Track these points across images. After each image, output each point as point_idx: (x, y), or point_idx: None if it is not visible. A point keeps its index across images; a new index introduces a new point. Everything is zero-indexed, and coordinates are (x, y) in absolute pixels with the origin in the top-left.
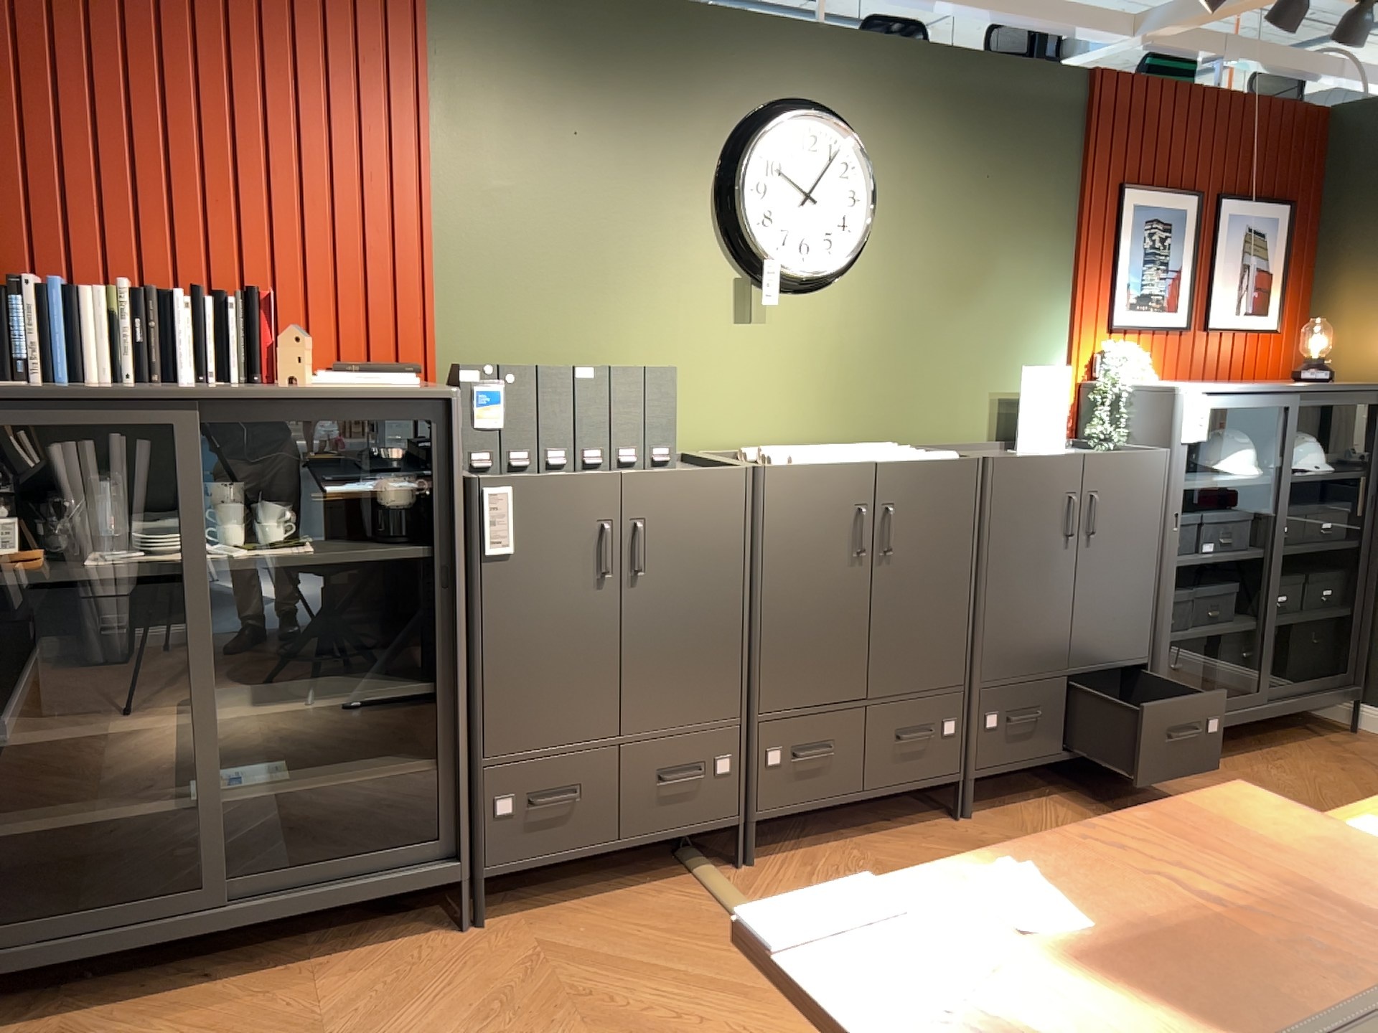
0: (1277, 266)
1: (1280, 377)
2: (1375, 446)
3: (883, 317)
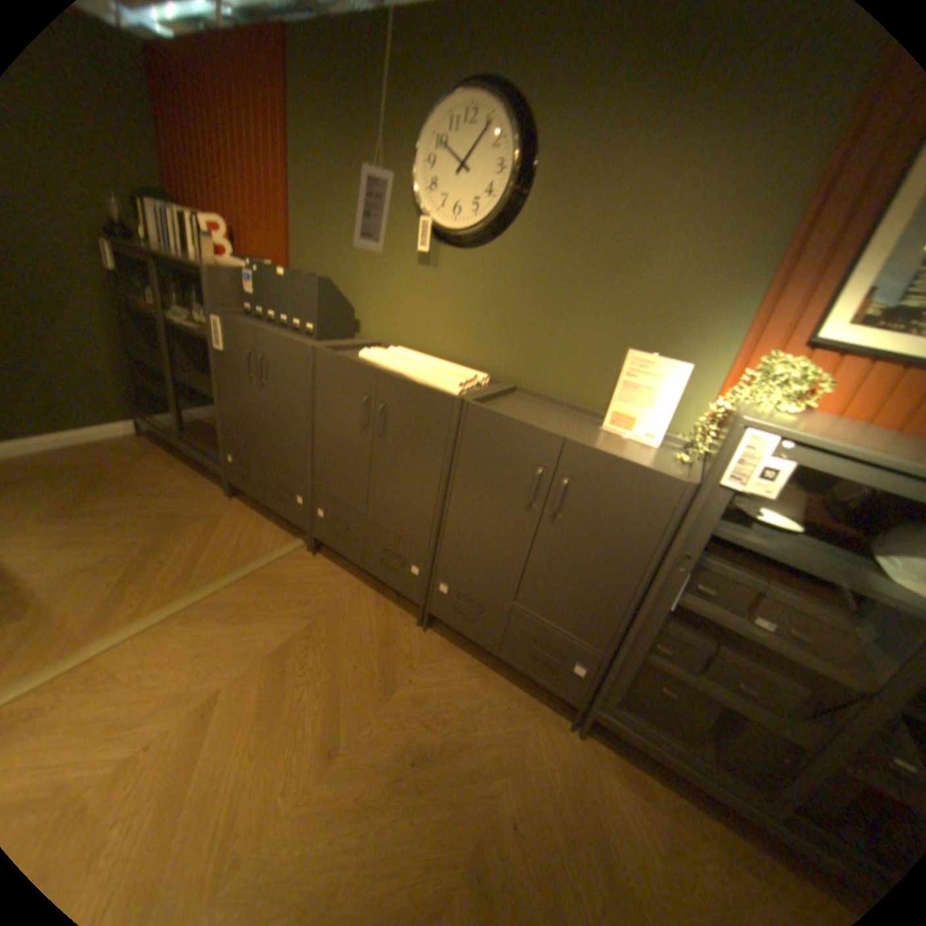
0: None
1: None
2: None
3: (525, 277)
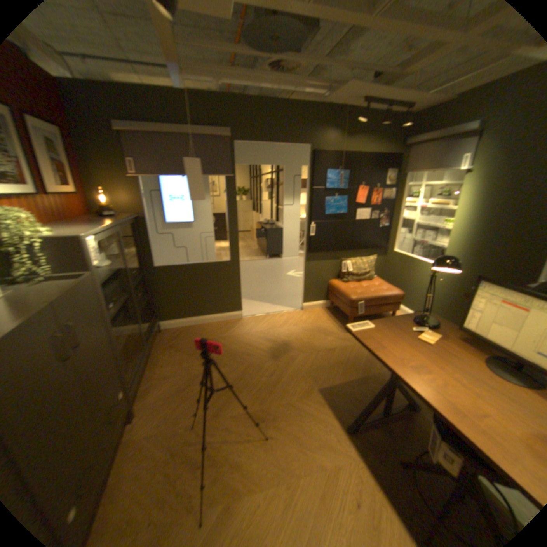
0: (67, 159)
1: (85, 212)
2: (139, 237)
3: None
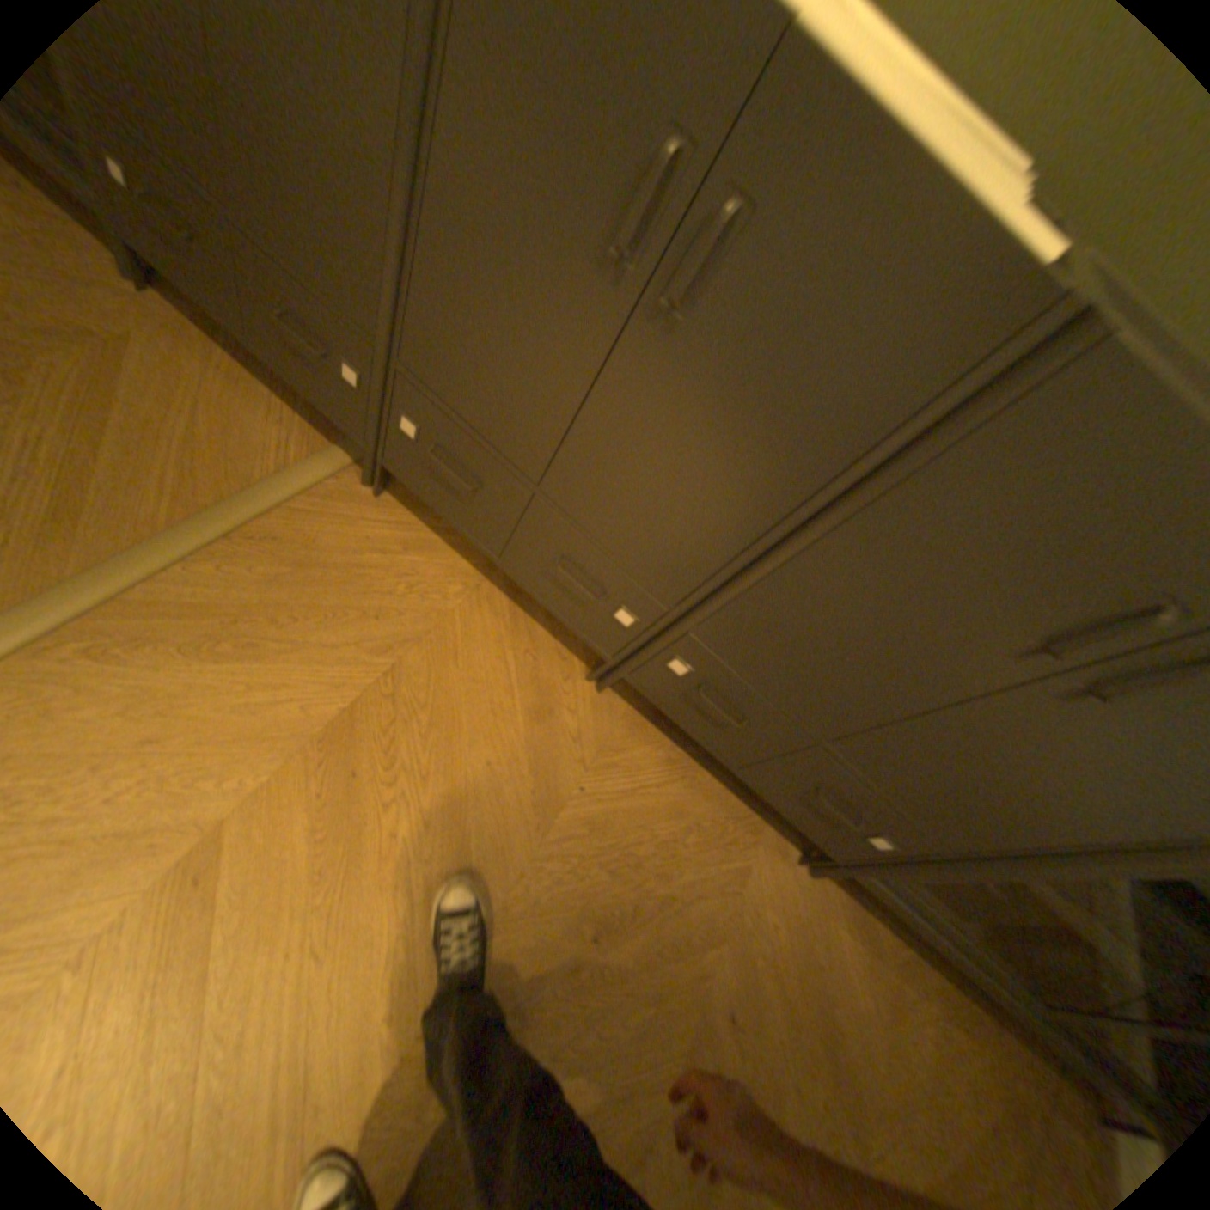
0: None
1: None
2: None
3: None
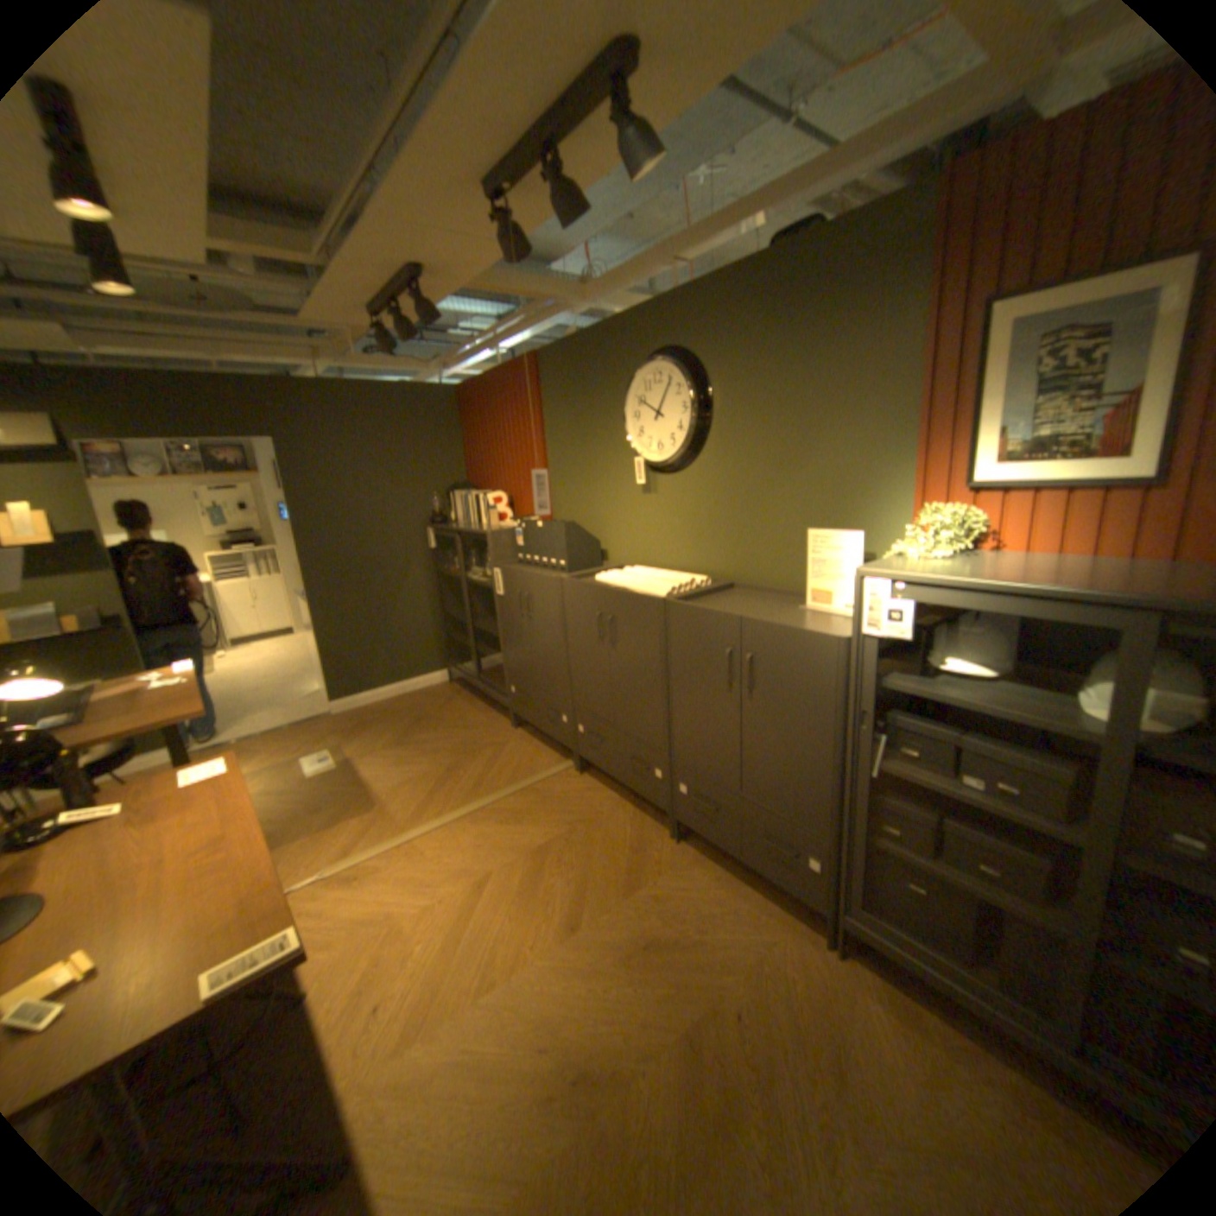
0: None
1: None
2: None
3: (723, 486)
